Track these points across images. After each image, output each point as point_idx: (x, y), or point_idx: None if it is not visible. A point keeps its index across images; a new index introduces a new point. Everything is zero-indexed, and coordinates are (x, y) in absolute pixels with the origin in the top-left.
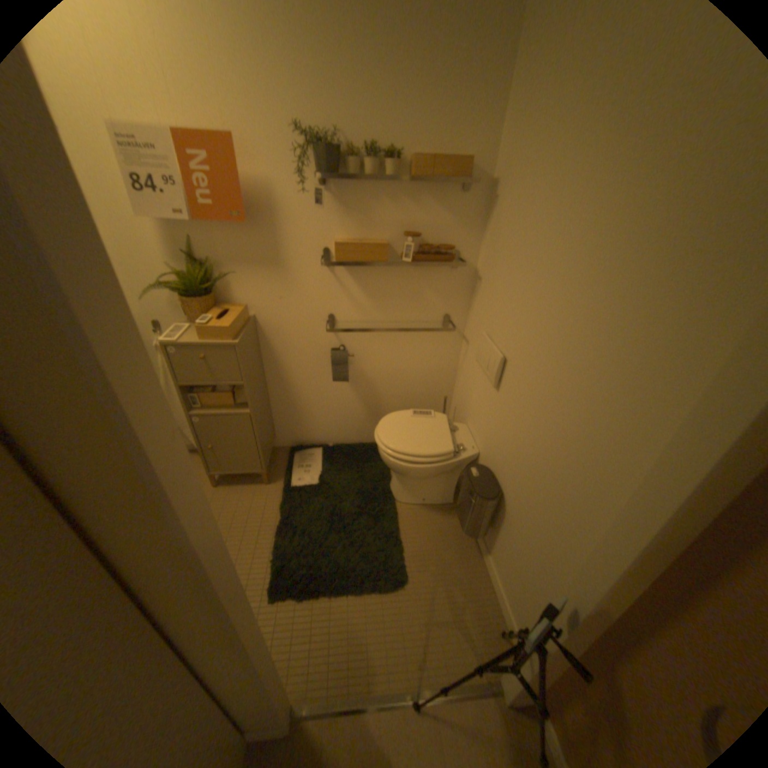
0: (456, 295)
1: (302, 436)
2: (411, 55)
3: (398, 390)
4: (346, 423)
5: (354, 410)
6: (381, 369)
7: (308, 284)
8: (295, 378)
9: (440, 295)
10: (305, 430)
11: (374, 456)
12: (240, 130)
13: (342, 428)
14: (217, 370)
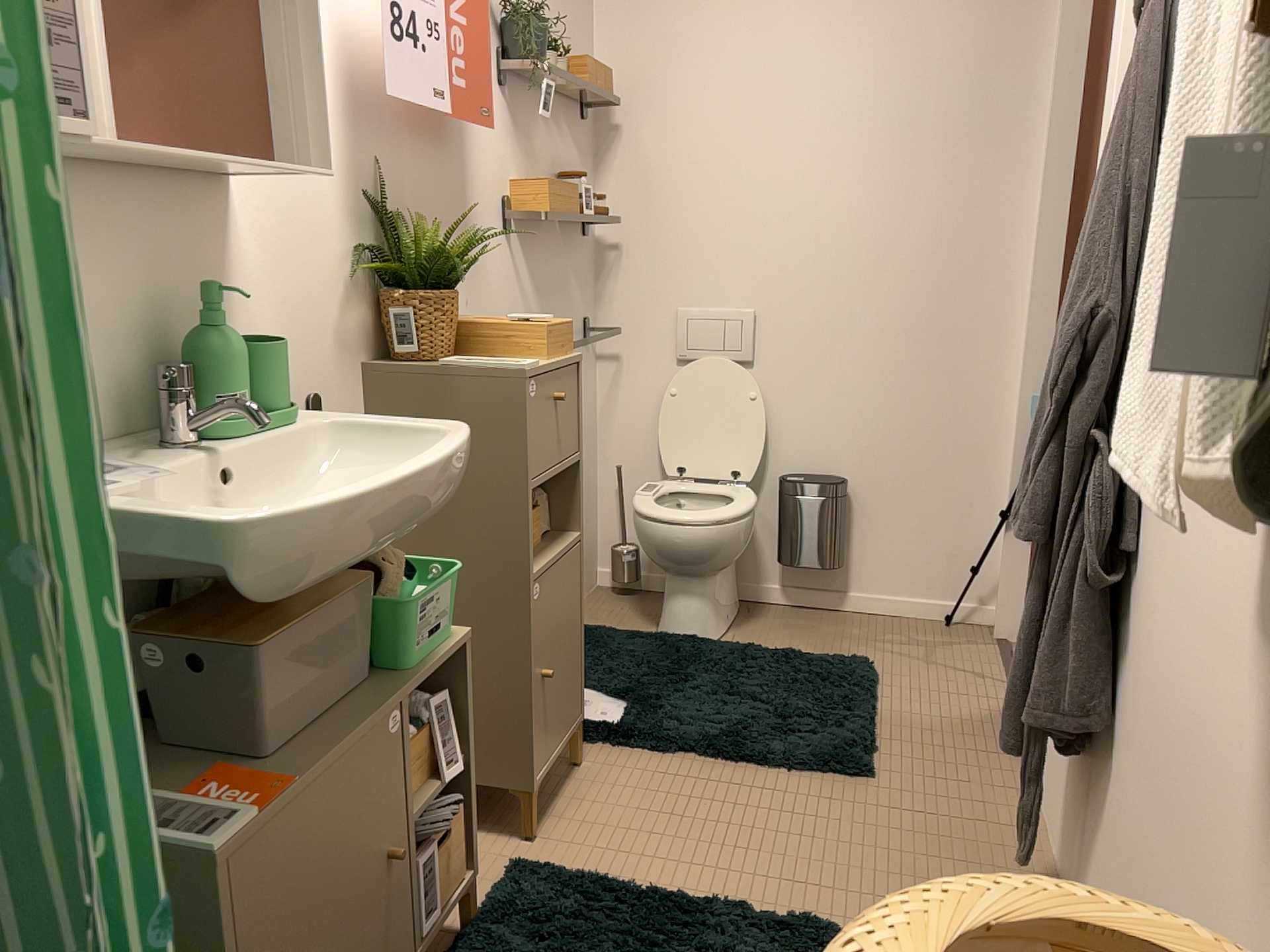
0: (590, 290)
1: None
2: None
3: None
4: None
5: None
6: None
7: (496, 278)
8: None
9: (582, 291)
10: None
11: (603, 634)
12: None
13: None
14: (565, 431)
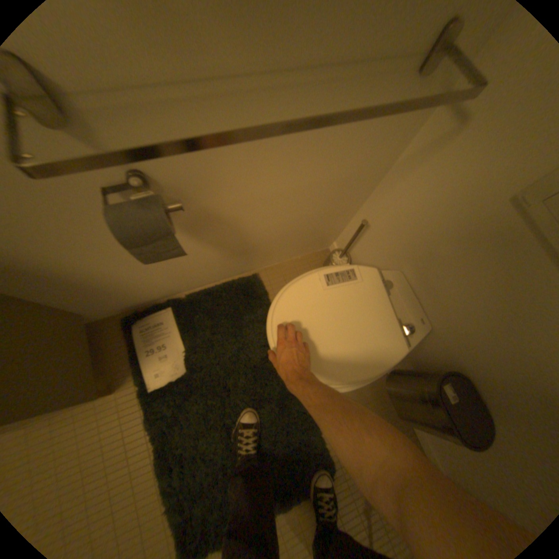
0: None
1: (130, 301)
2: None
3: (280, 216)
4: (197, 271)
5: (206, 258)
6: (250, 195)
7: None
8: (43, 257)
9: None
10: (131, 296)
11: (251, 303)
12: None
13: (193, 277)
14: None
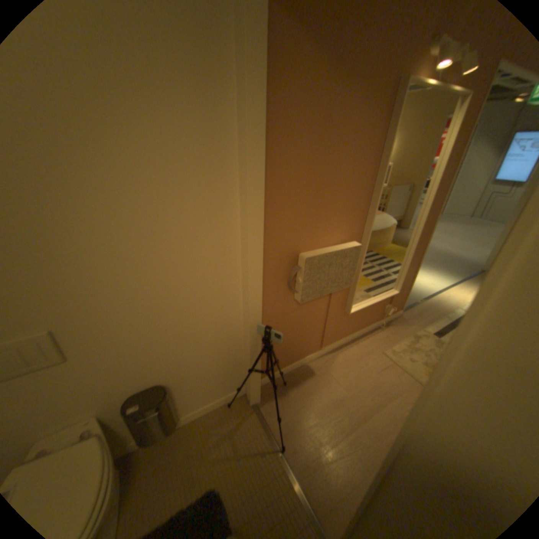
0: None
1: None
2: None
3: None
4: None
5: None
6: None
7: None
8: None
9: None
10: None
11: None
12: None
13: None
14: None
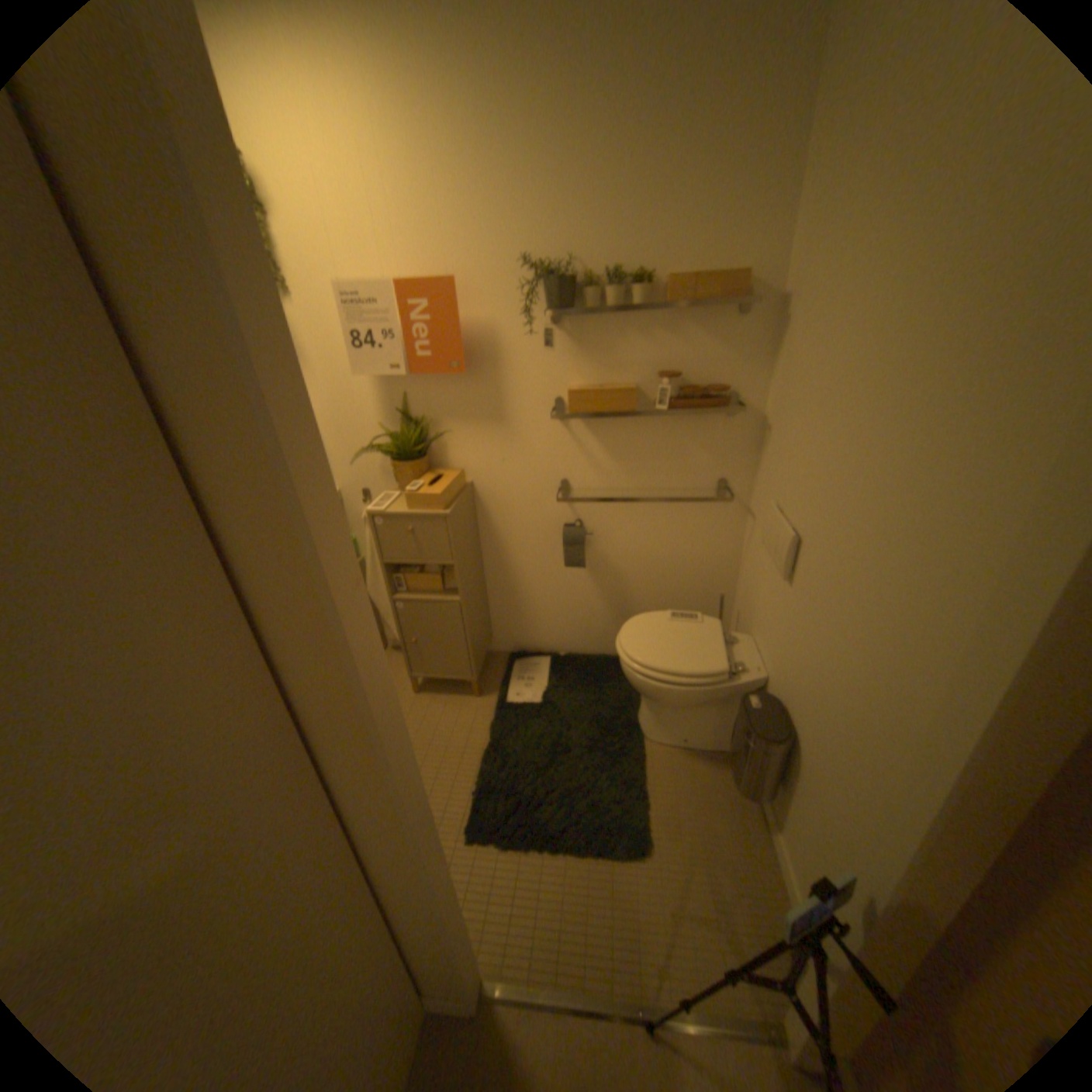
0: (735, 452)
1: (525, 639)
2: (664, 161)
3: (654, 583)
4: (583, 625)
5: (594, 609)
6: (631, 554)
7: (536, 443)
8: (518, 562)
9: (712, 453)
10: (530, 632)
11: (620, 675)
12: (464, 273)
13: (578, 633)
14: (425, 547)
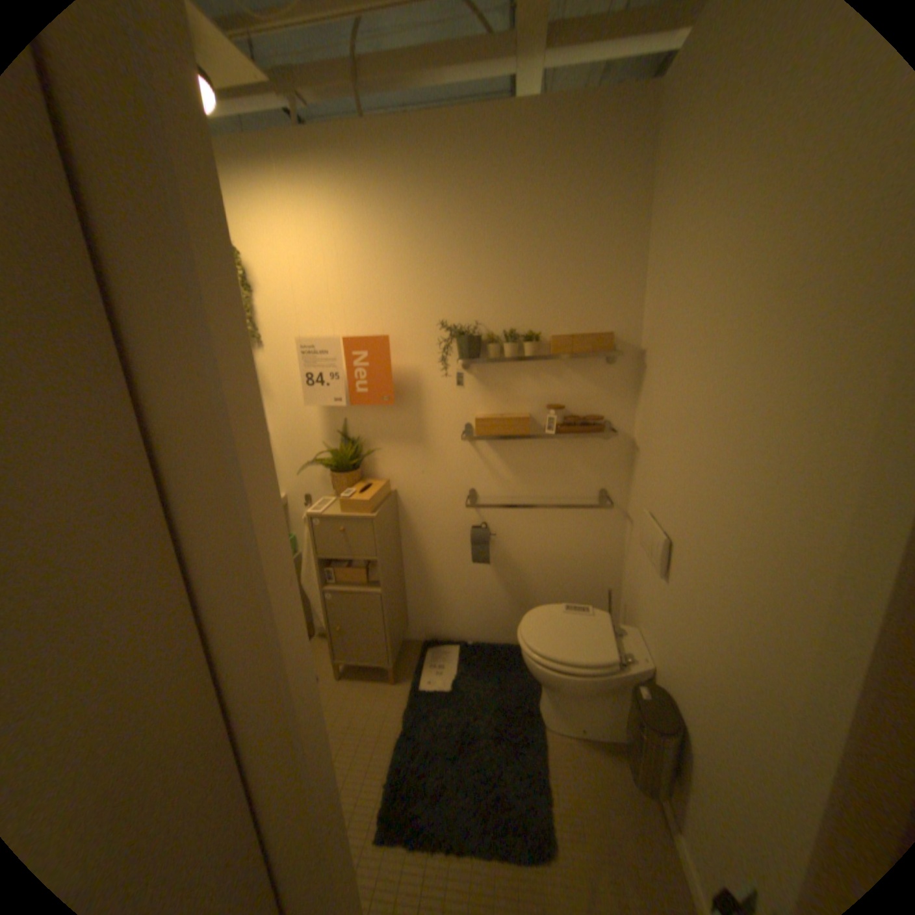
0: (612, 468)
1: (437, 628)
2: (545, 260)
3: (550, 578)
4: (489, 616)
5: (498, 600)
6: (529, 552)
7: (449, 458)
8: (432, 557)
9: (594, 468)
10: (442, 621)
11: (522, 664)
12: (397, 332)
13: (484, 623)
14: (354, 544)
